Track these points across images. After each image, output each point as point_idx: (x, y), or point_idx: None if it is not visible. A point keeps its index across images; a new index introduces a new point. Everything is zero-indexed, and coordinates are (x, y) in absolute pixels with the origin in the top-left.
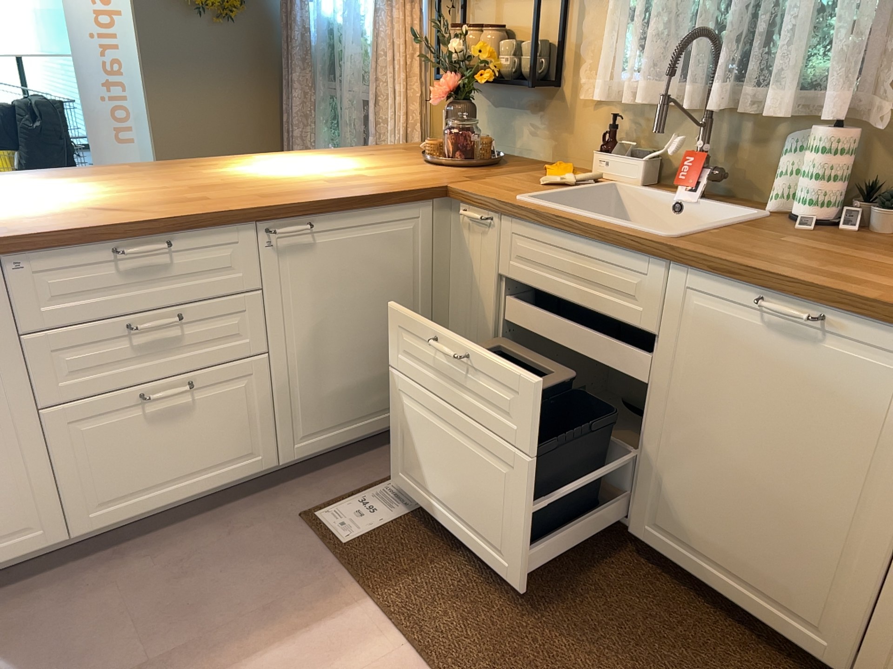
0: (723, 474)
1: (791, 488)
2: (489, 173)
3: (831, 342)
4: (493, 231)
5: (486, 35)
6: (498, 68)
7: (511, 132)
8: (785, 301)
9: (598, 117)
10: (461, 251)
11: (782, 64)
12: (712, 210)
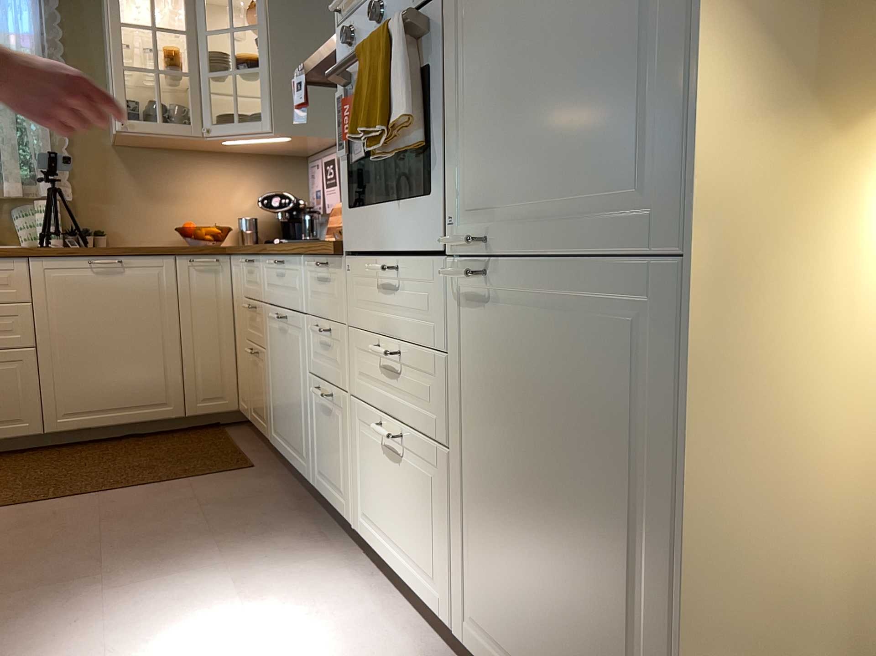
0: (97, 358)
1: (132, 344)
2: None
3: (127, 270)
4: None
5: None
6: None
7: None
8: (101, 259)
9: None
10: None
11: (10, 168)
12: None
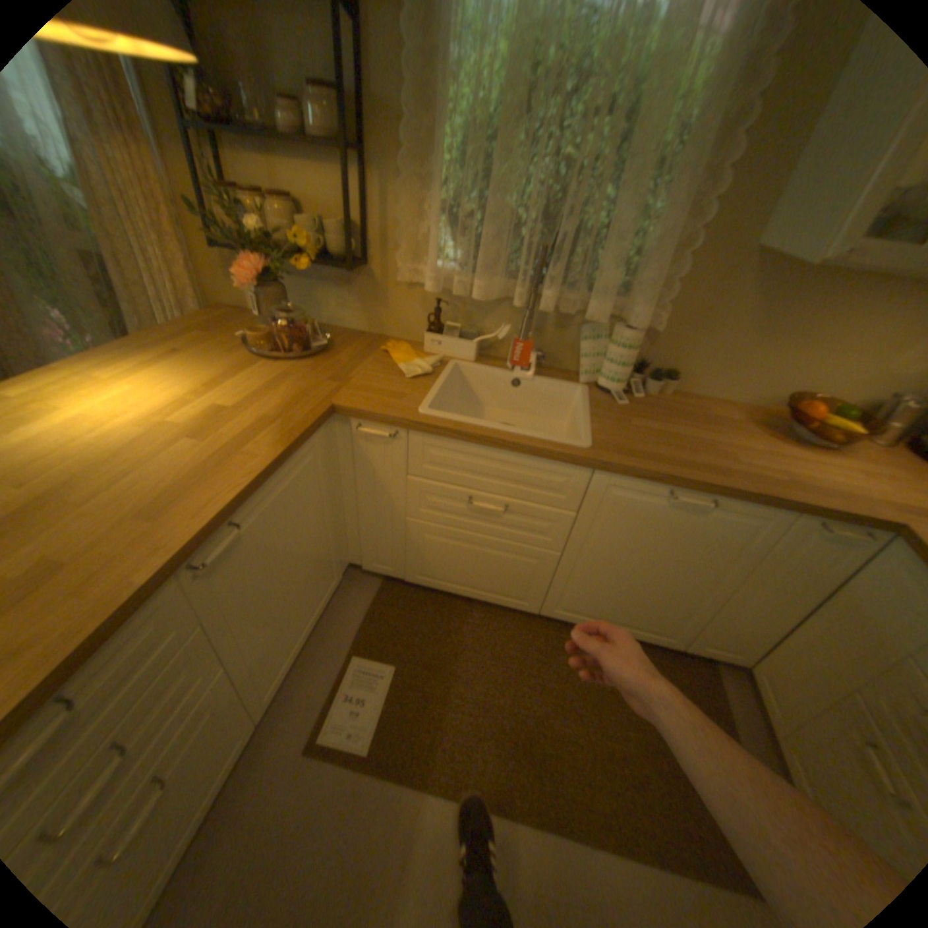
0: (622, 582)
1: (670, 584)
2: (339, 365)
3: (717, 513)
4: (400, 443)
5: (266, 199)
6: (313, 250)
7: (315, 302)
8: (691, 493)
9: (414, 296)
10: (357, 457)
11: (606, 280)
12: (546, 385)
